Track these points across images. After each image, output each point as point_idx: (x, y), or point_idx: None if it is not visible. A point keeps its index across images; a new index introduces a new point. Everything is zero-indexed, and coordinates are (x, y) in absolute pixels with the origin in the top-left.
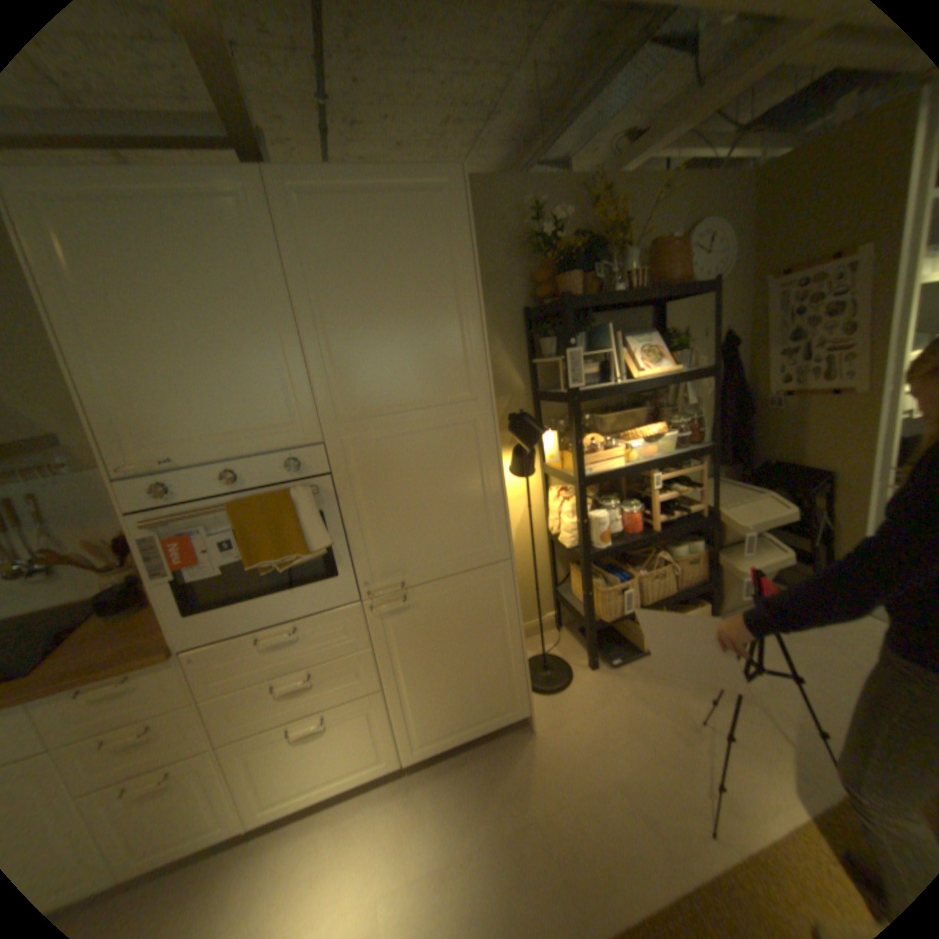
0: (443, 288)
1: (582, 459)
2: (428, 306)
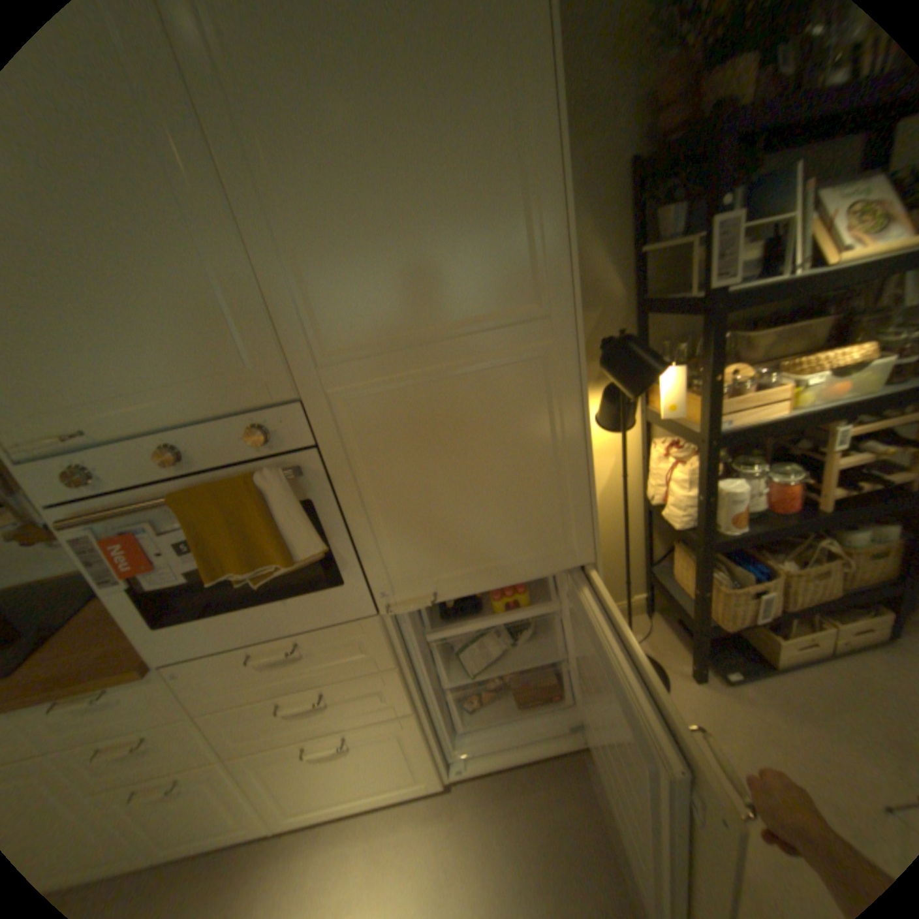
0: (487, 91)
1: (719, 407)
2: (458, 134)
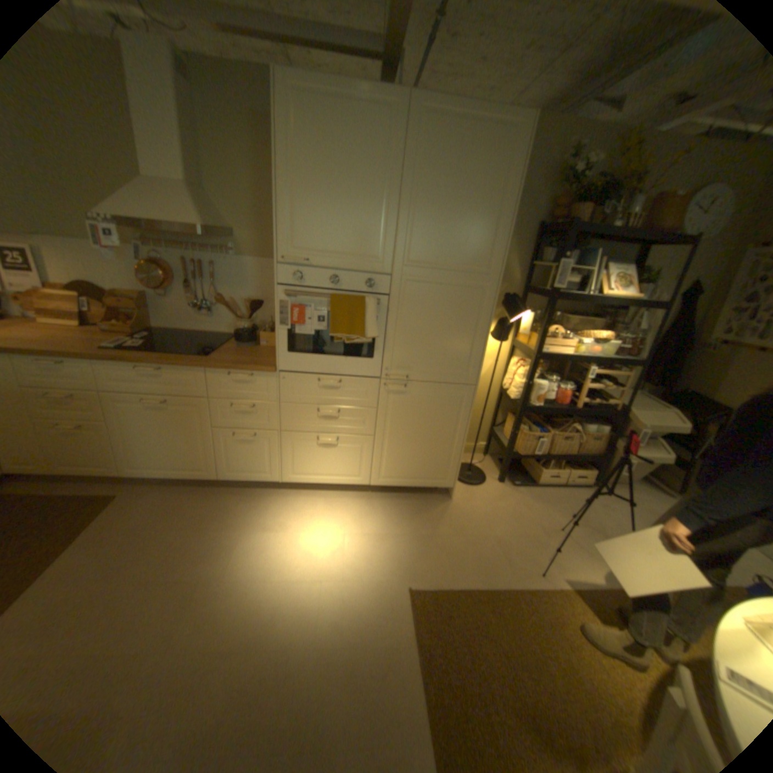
0: (494, 195)
1: (544, 340)
2: (480, 205)
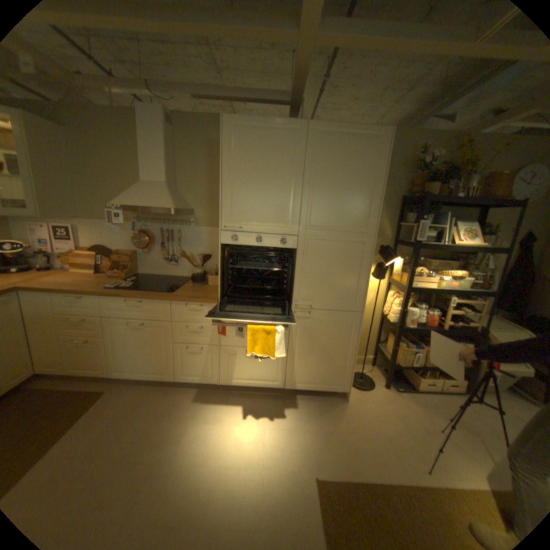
0: (368, 180)
1: (413, 278)
2: (358, 187)
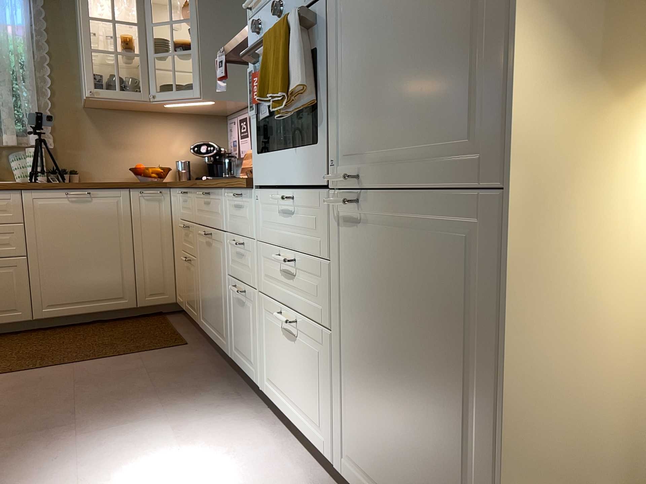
0: None
1: None
2: None
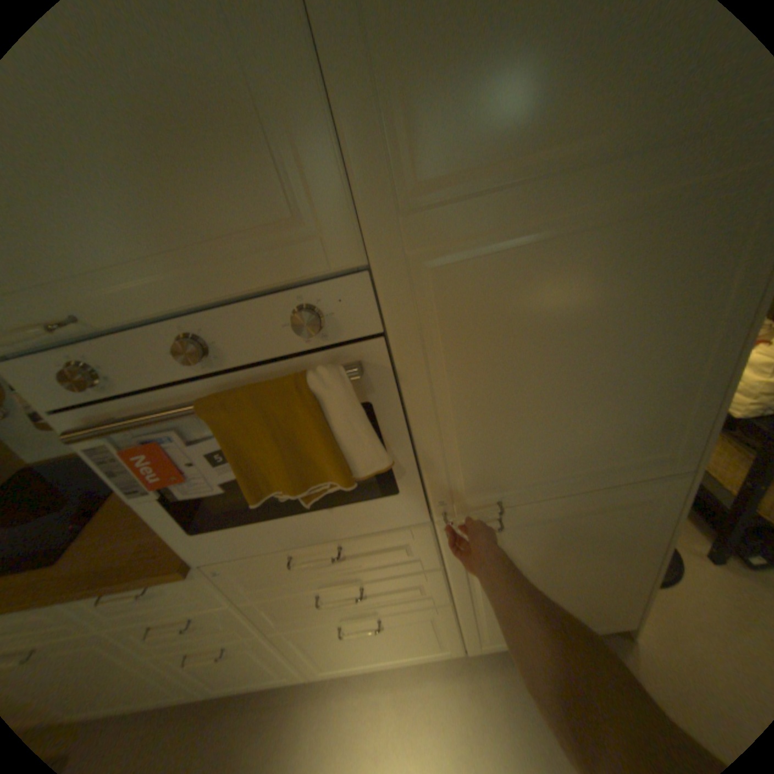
0: None
1: None
2: None
